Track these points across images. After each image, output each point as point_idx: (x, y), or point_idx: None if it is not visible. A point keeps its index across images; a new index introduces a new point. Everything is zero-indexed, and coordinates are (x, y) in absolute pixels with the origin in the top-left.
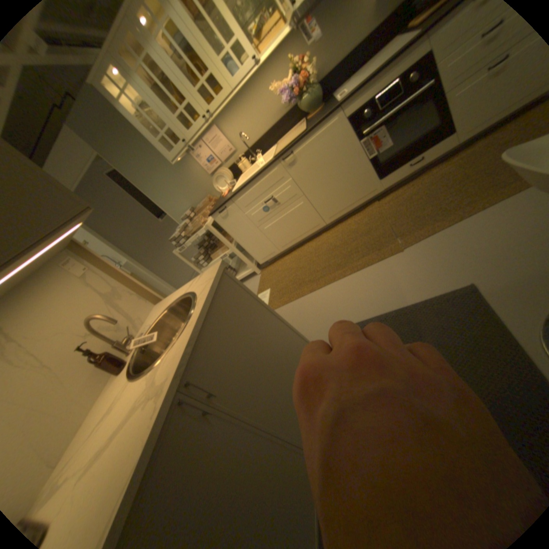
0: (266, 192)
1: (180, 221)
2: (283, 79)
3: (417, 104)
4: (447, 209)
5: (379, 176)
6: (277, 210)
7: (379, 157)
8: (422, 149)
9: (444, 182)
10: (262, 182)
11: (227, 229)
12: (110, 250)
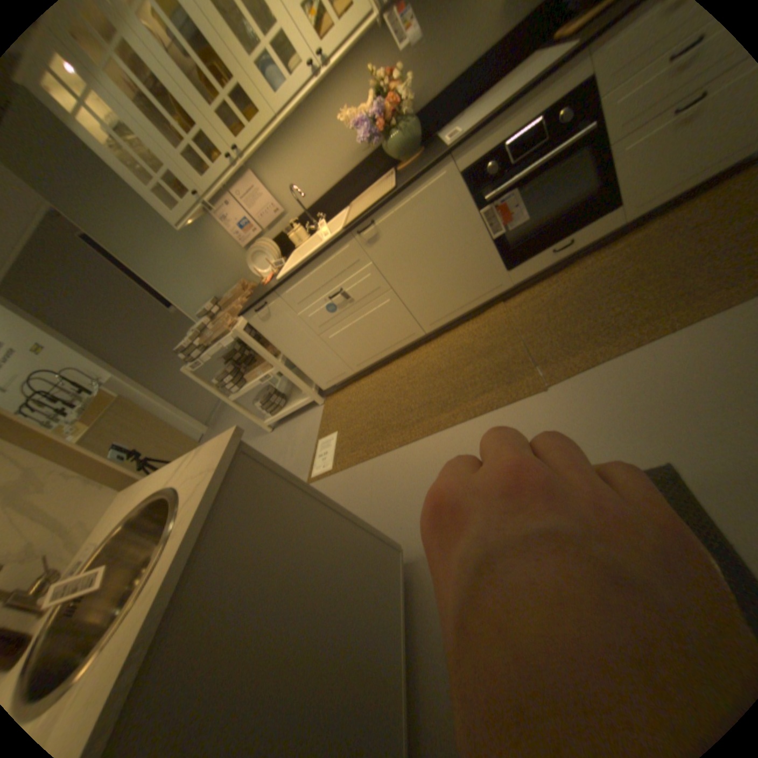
0: (332, 284)
1: (197, 320)
2: (359, 105)
3: (567, 159)
4: (614, 327)
5: (507, 267)
6: (349, 311)
7: (507, 237)
8: (572, 229)
9: (605, 282)
10: (325, 267)
11: (269, 338)
12: (82, 361)
